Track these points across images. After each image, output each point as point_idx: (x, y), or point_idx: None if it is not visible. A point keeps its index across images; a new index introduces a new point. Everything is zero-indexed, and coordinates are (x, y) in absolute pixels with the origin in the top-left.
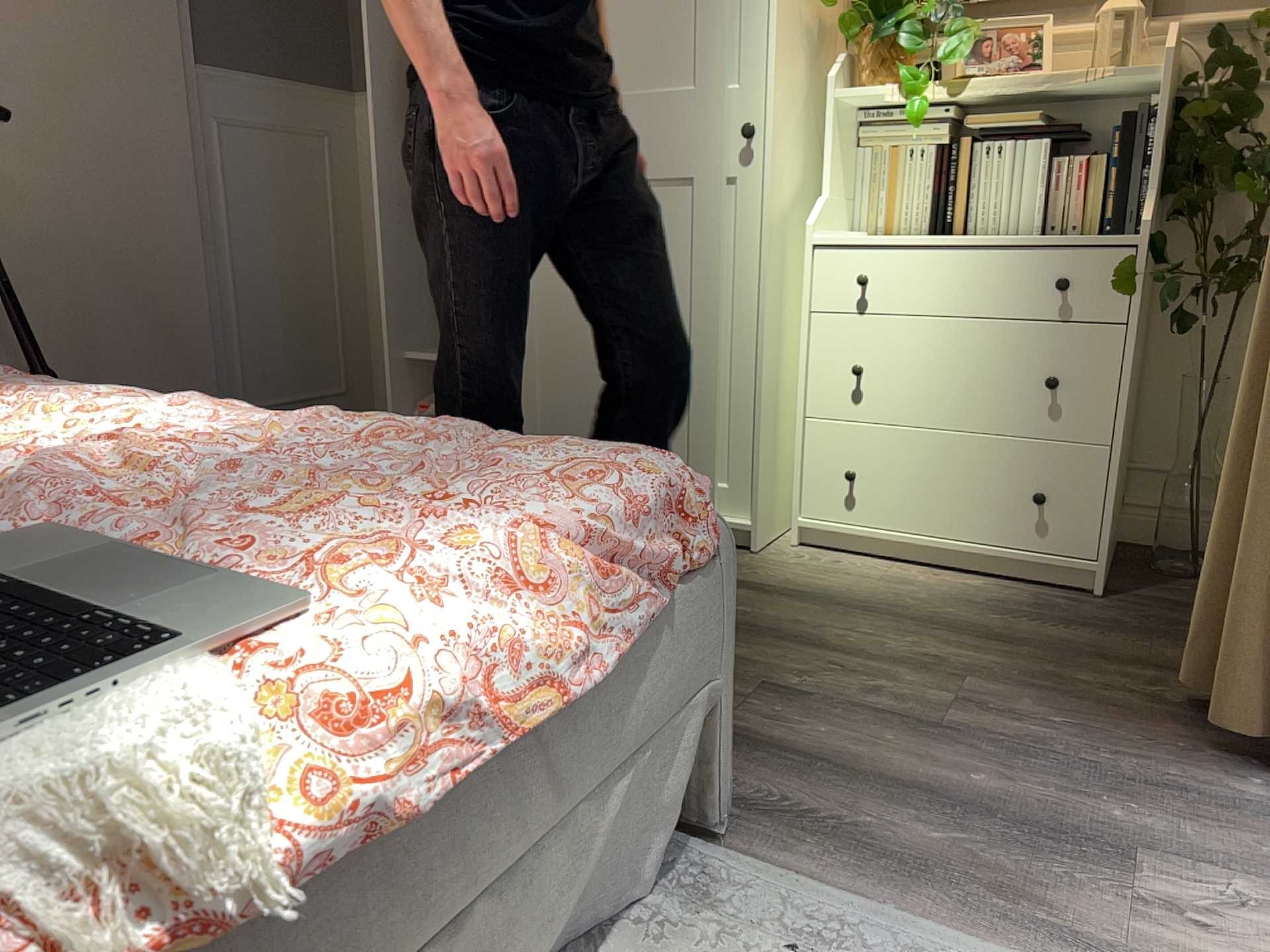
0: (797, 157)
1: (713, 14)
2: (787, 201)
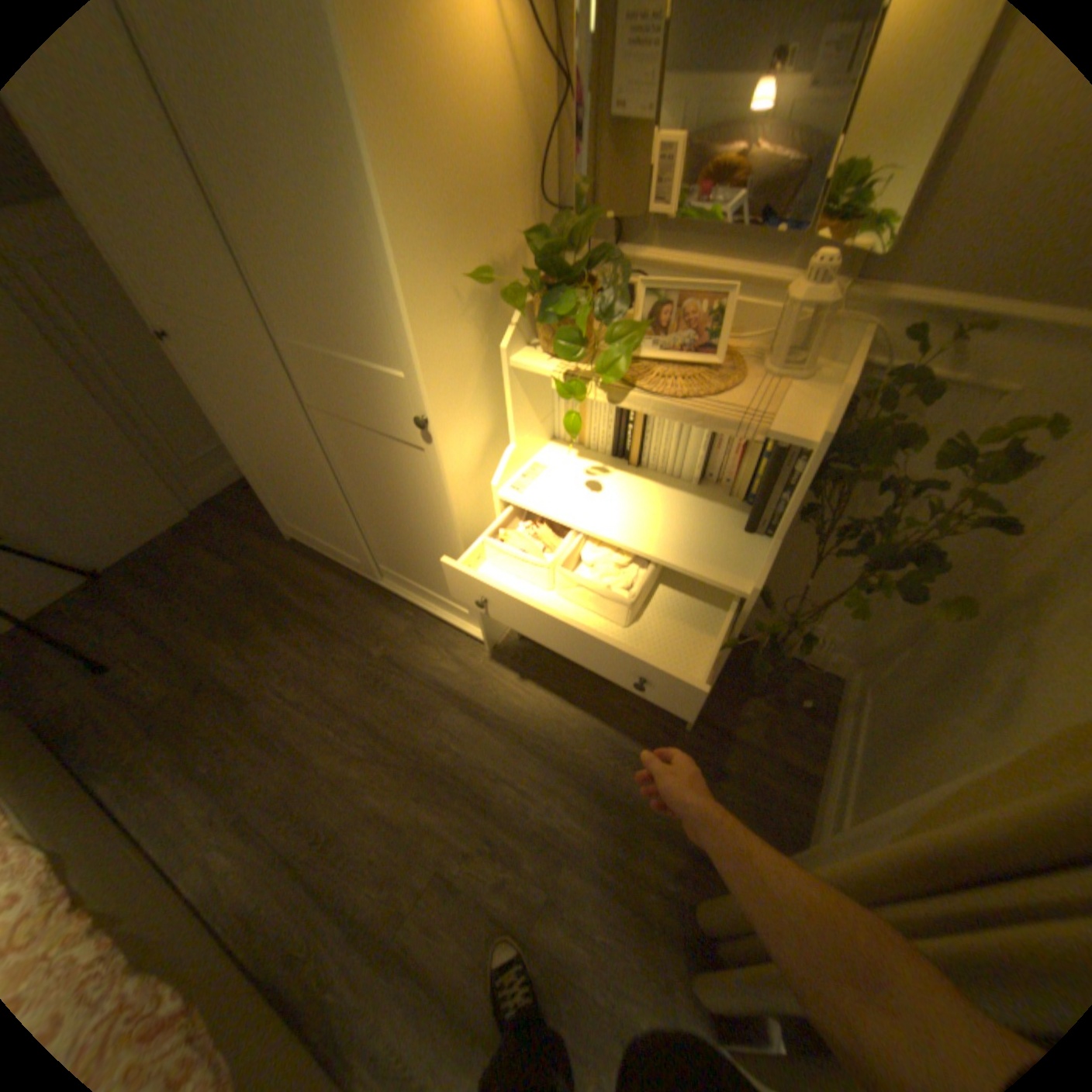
0: (483, 416)
1: (363, 295)
2: (476, 459)
